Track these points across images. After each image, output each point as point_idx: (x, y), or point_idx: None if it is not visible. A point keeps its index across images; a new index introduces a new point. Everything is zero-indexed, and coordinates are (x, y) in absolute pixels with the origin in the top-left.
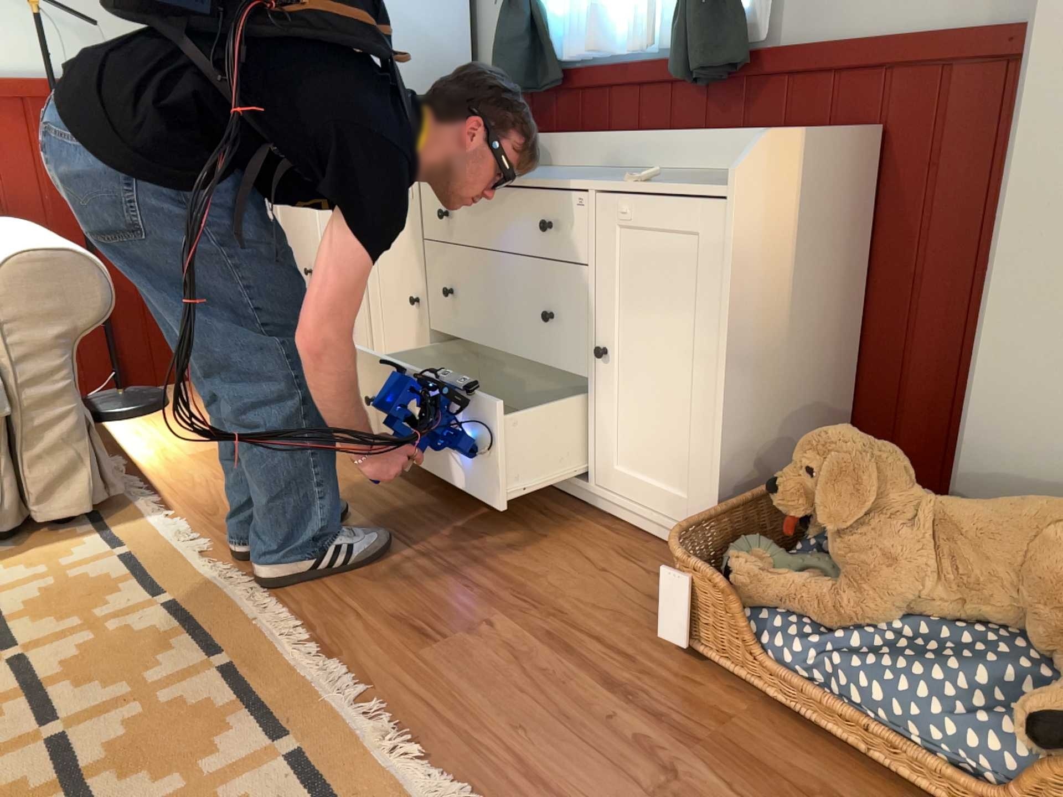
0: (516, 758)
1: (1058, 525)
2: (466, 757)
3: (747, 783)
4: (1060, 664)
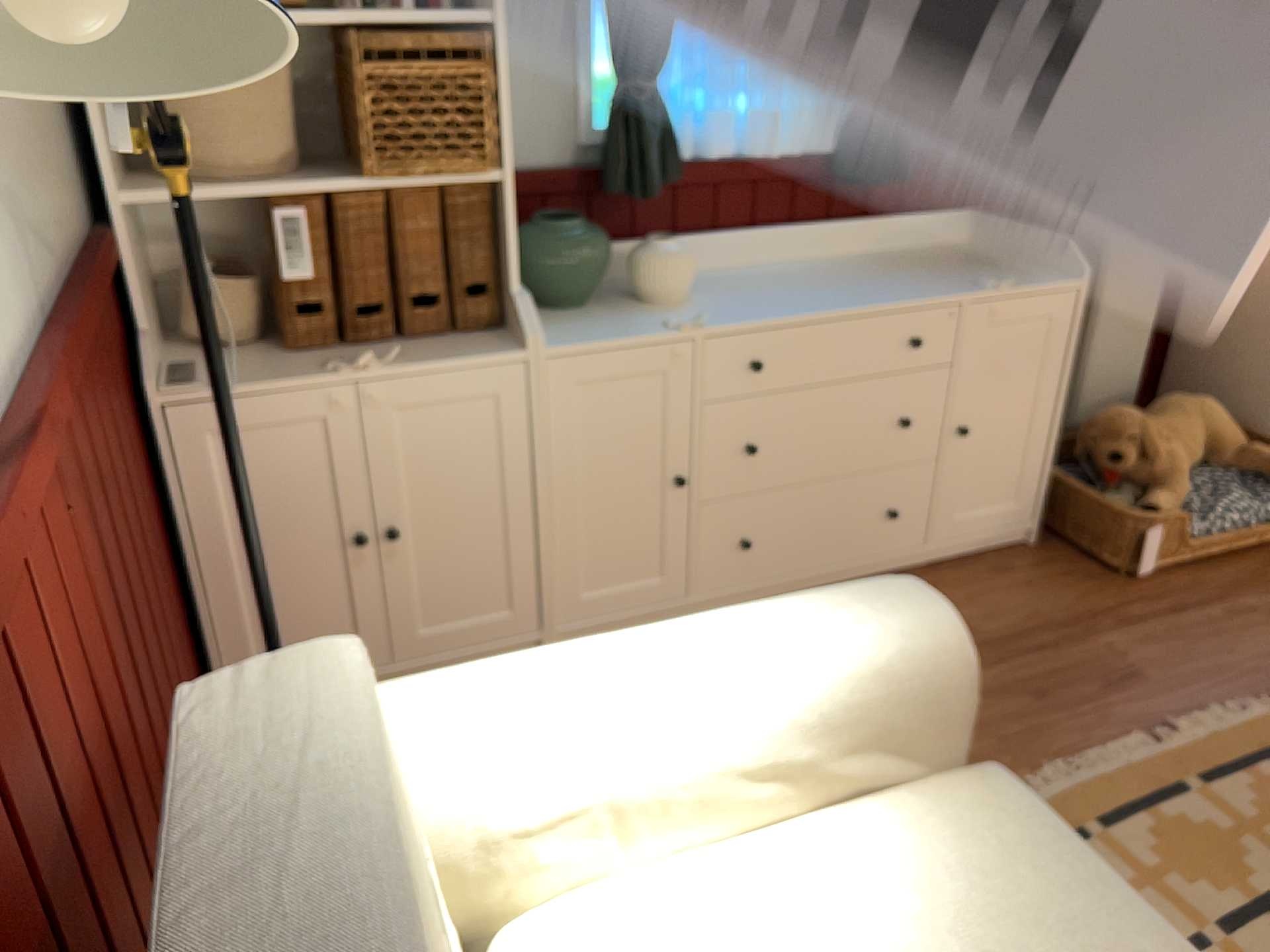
0: (1263, 660)
1: (1206, 408)
2: (1269, 678)
3: (1257, 592)
4: (1224, 467)
